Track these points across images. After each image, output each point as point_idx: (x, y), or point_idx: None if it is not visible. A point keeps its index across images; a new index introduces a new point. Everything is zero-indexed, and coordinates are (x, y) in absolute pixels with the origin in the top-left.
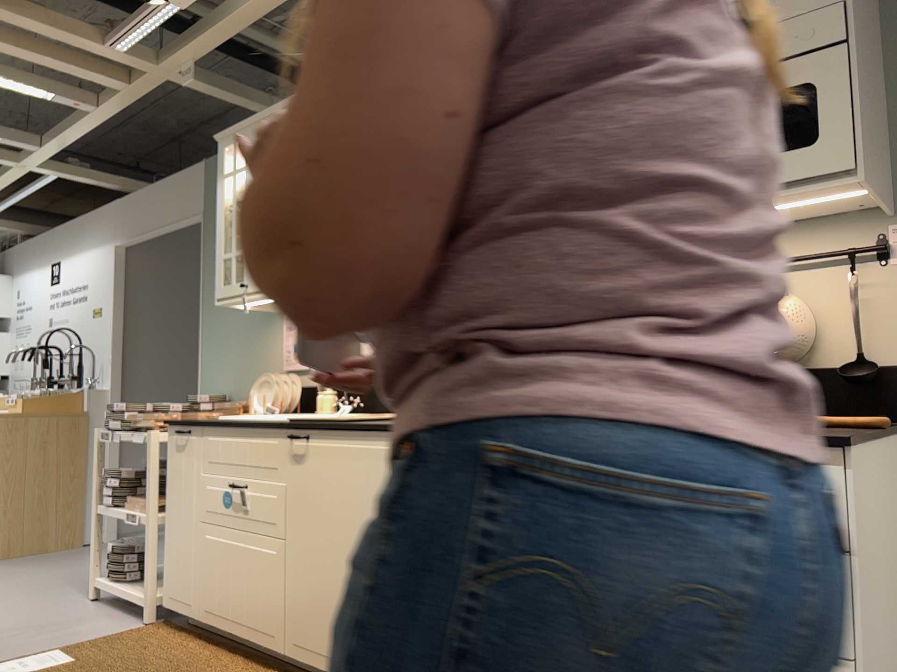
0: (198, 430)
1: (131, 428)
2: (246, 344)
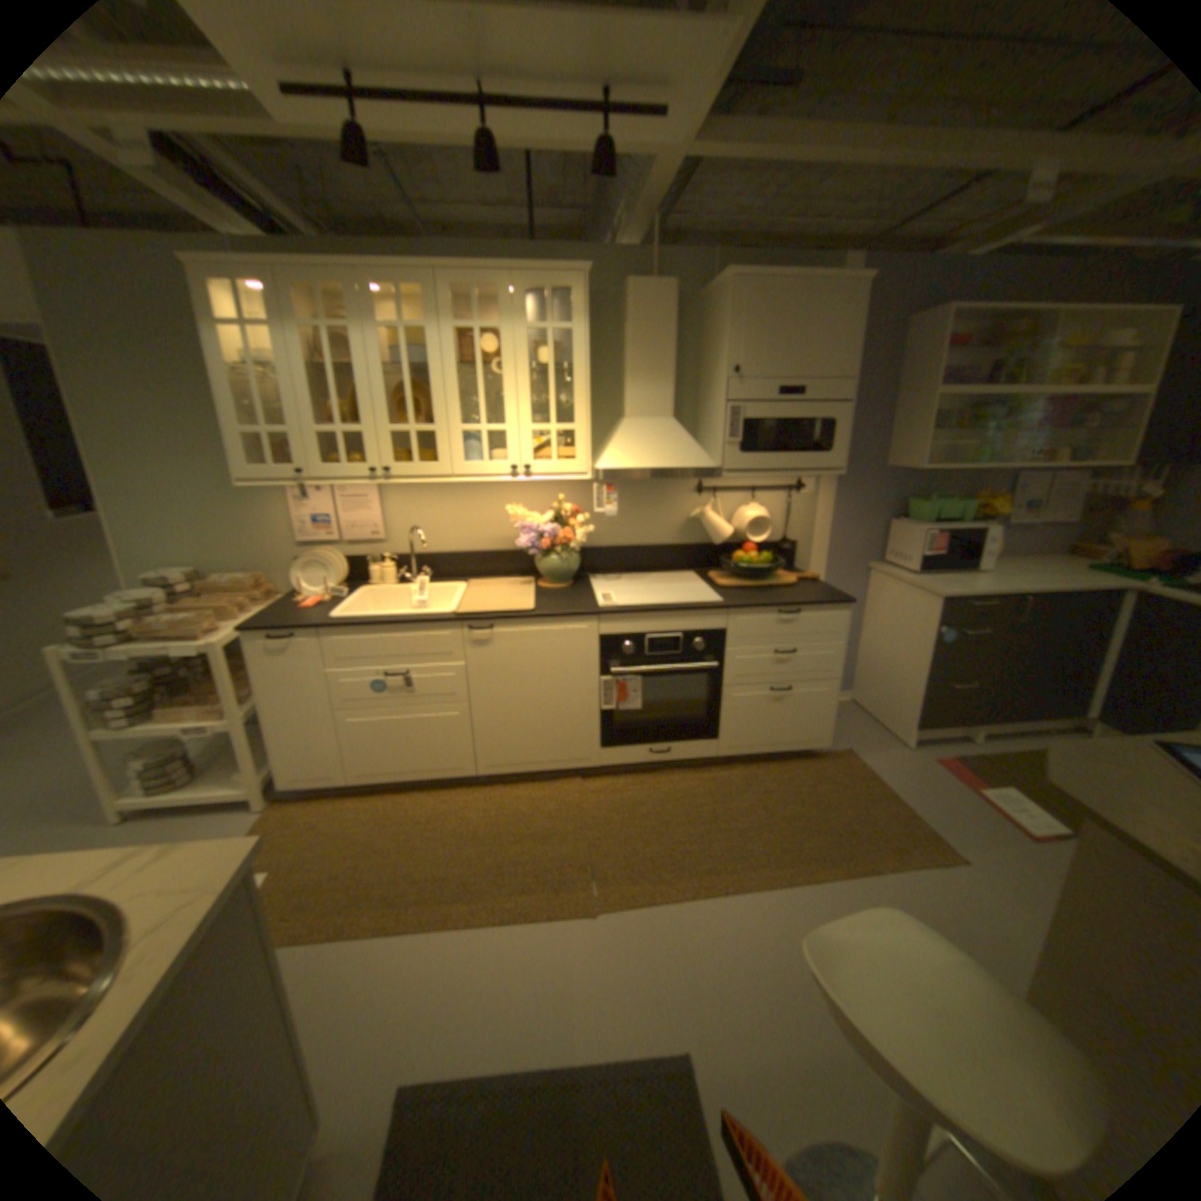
0: (312, 634)
1: (125, 640)
2: (214, 511)
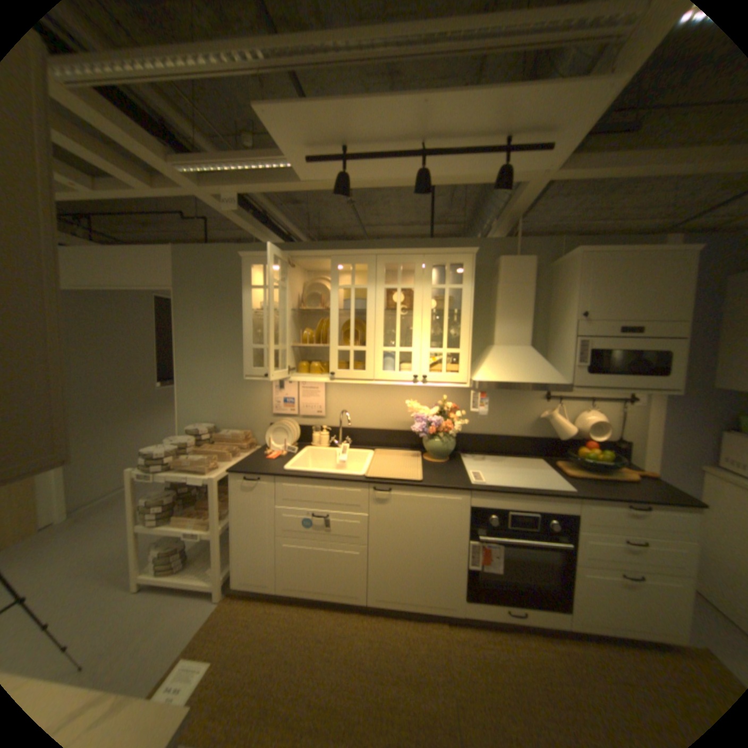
0: (268, 479)
1: (164, 468)
2: (229, 390)
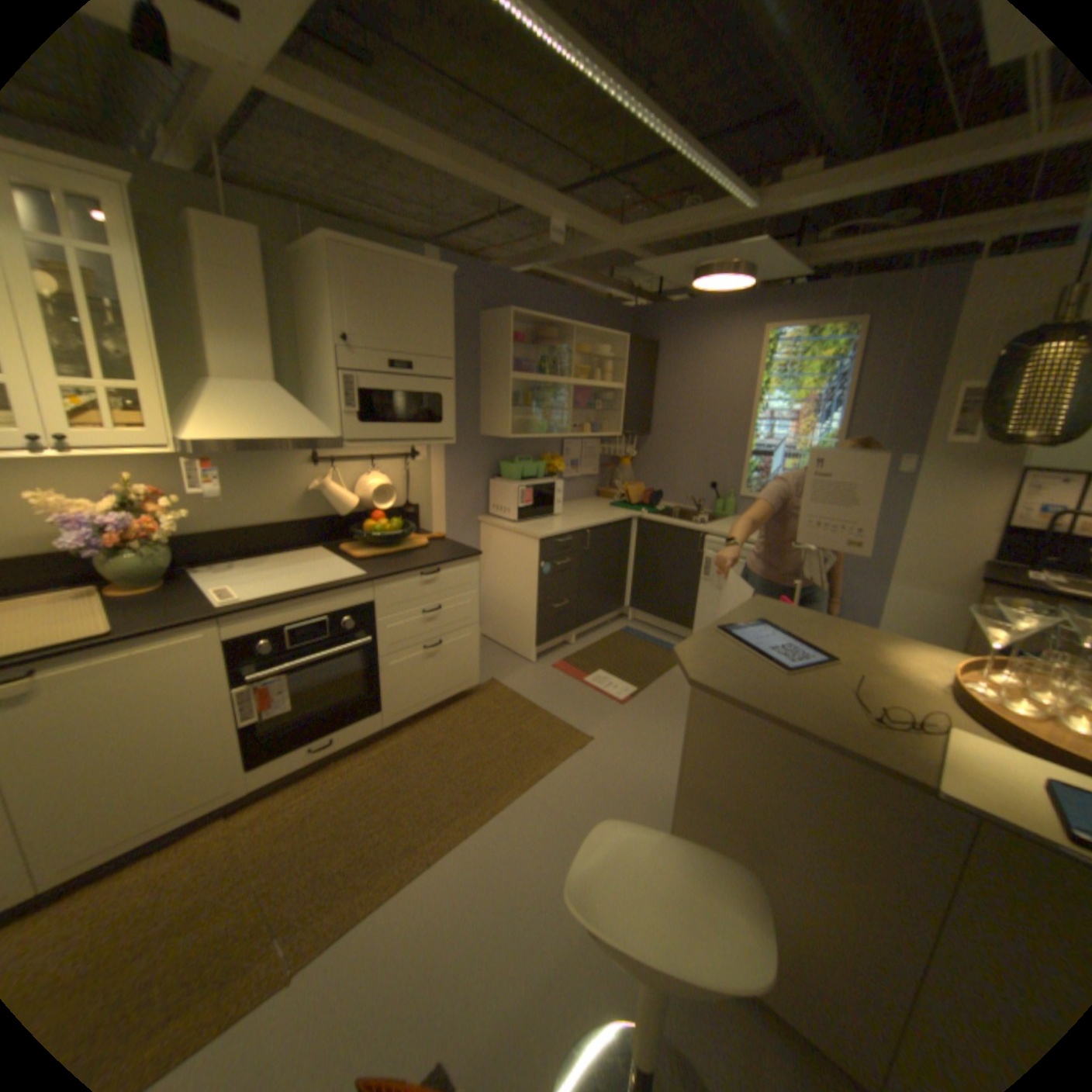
0: None
1: None
2: None
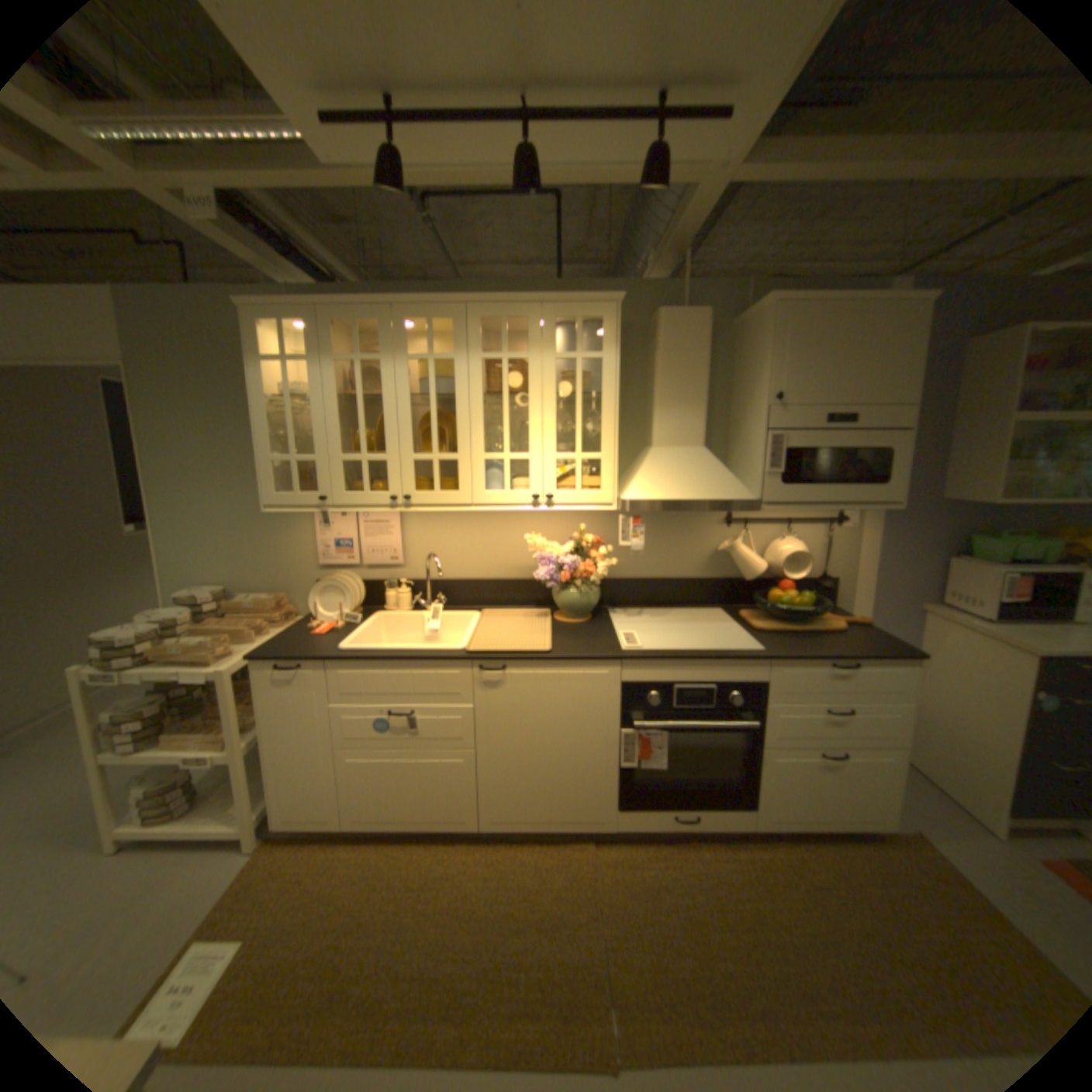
0: (315, 665)
1: (138, 661)
2: (244, 532)
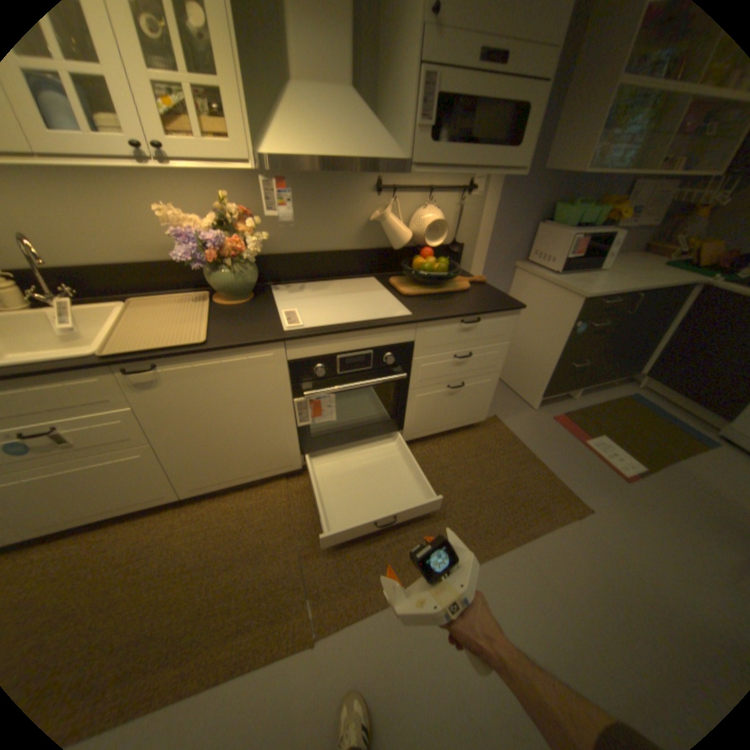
0: None
1: None
2: None
